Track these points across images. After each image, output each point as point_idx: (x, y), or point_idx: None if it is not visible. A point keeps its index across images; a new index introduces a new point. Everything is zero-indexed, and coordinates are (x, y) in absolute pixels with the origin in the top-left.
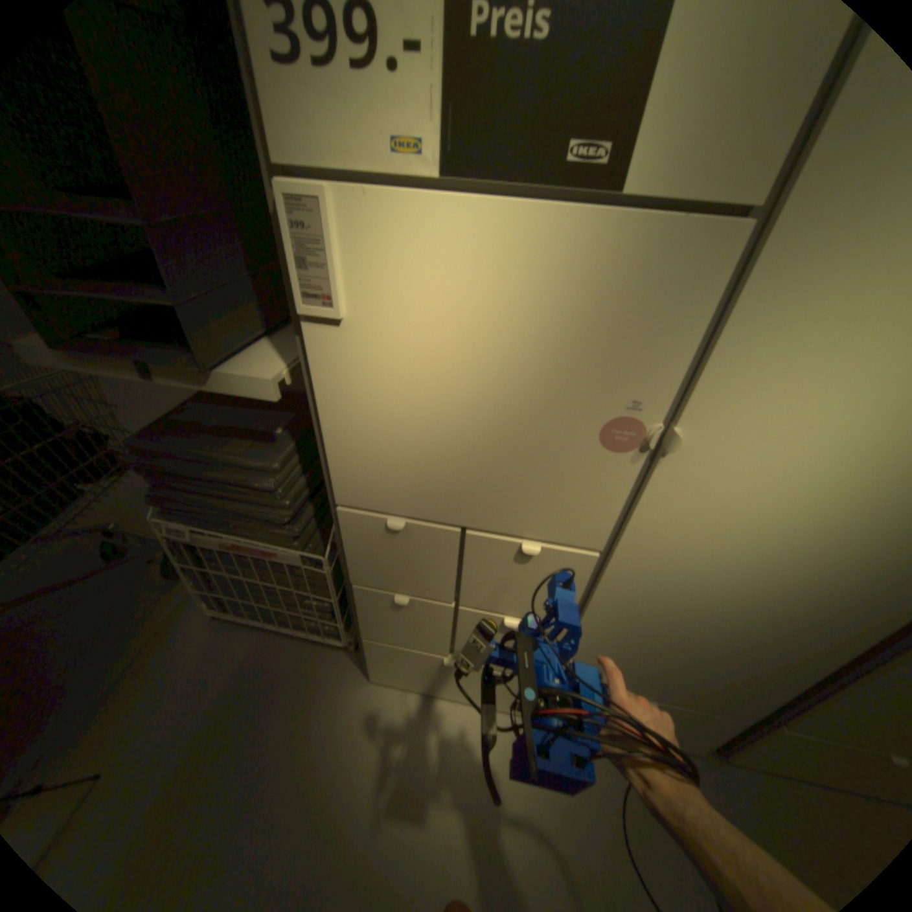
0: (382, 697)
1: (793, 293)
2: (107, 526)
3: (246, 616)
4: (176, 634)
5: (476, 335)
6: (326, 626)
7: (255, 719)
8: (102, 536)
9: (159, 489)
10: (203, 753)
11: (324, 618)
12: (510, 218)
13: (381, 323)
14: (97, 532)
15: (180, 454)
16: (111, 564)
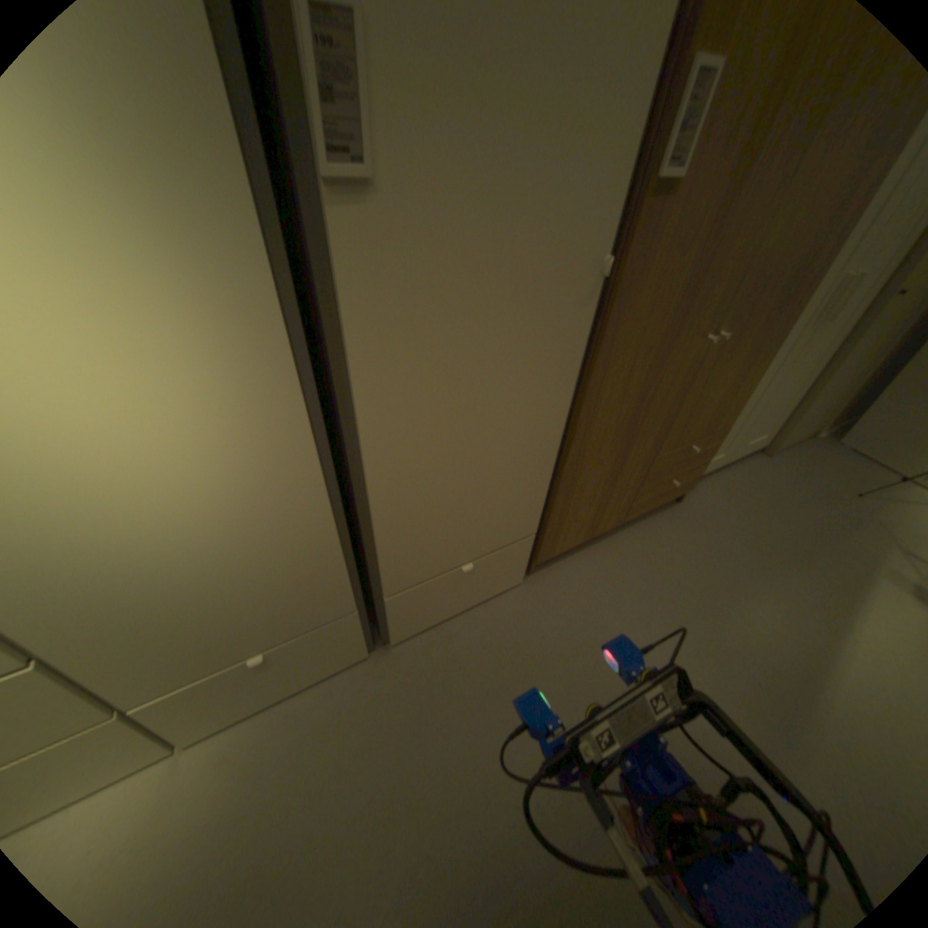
0: None
1: None
2: None
3: None
4: None
5: None
6: None
7: None
8: None
9: None
10: None
11: None
12: None
13: None
14: None
15: None
16: None
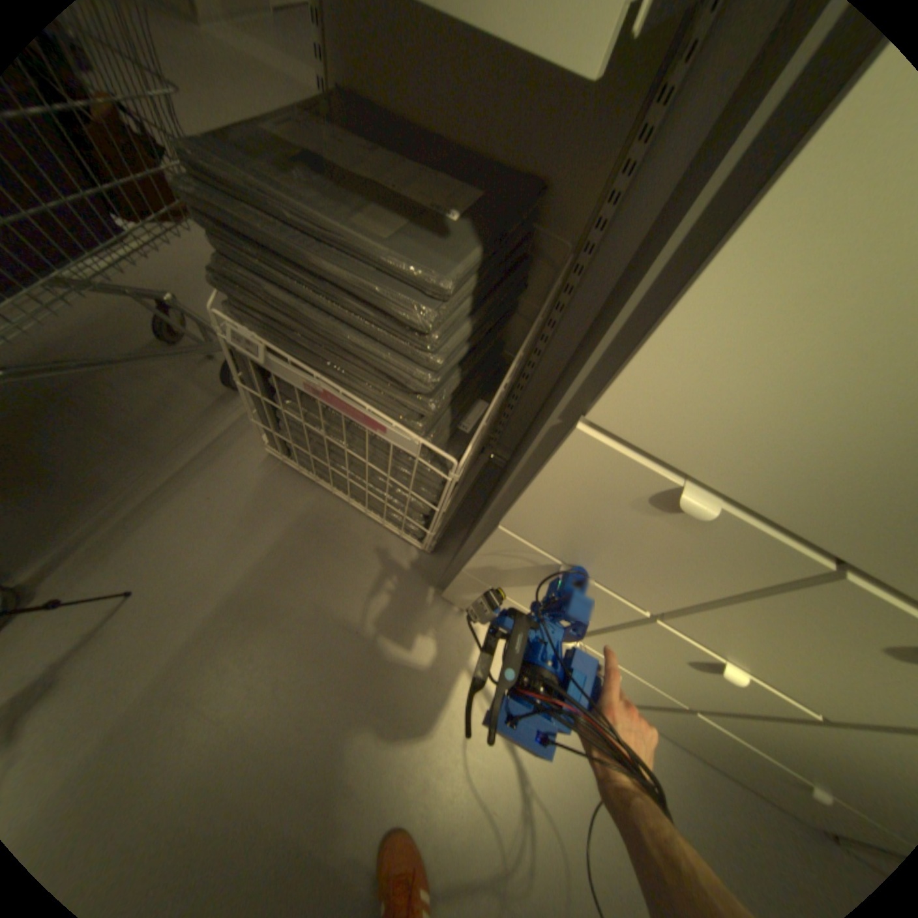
0: (451, 617)
1: None
2: (165, 295)
3: (313, 470)
4: (230, 459)
5: None
6: (410, 523)
7: (305, 591)
8: (158, 306)
9: (230, 262)
10: (244, 609)
11: (412, 515)
12: None
13: None
14: (153, 298)
15: (273, 201)
16: (165, 345)
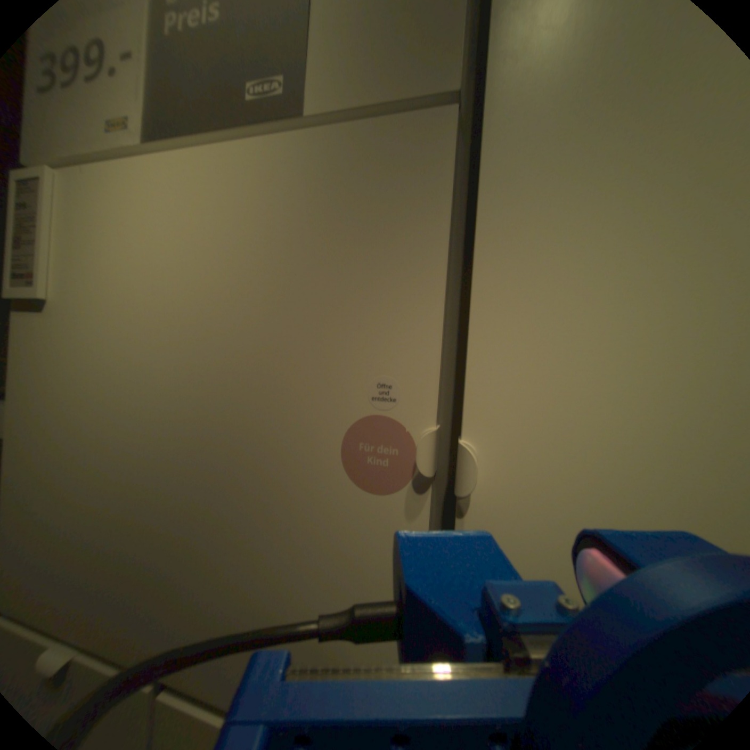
0: None
1: (562, 185)
2: None
3: None
4: None
5: (177, 310)
6: None
7: None
8: None
9: None
10: None
11: None
12: (206, 171)
13: (86, 309)
14: None
15: None
16: None
